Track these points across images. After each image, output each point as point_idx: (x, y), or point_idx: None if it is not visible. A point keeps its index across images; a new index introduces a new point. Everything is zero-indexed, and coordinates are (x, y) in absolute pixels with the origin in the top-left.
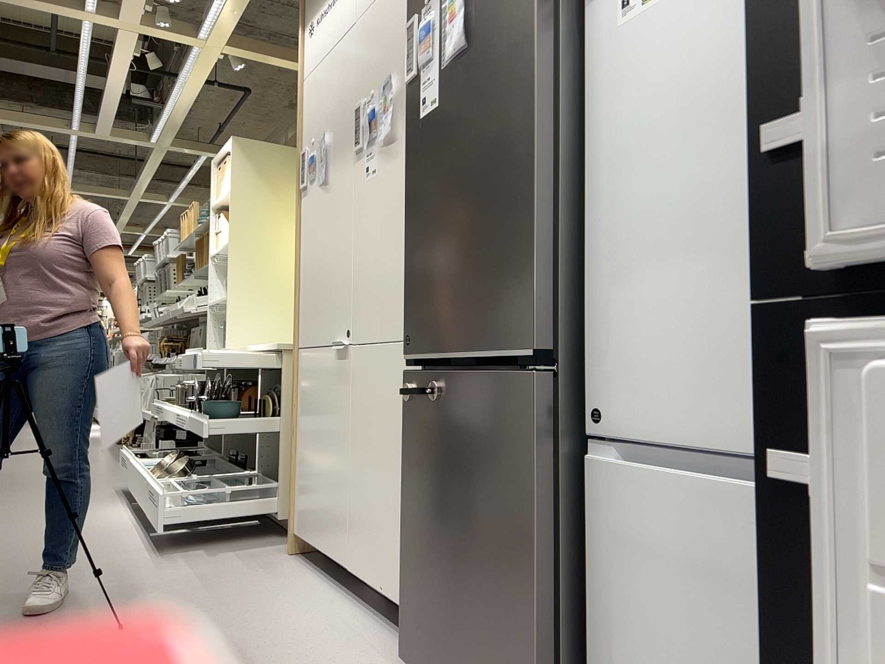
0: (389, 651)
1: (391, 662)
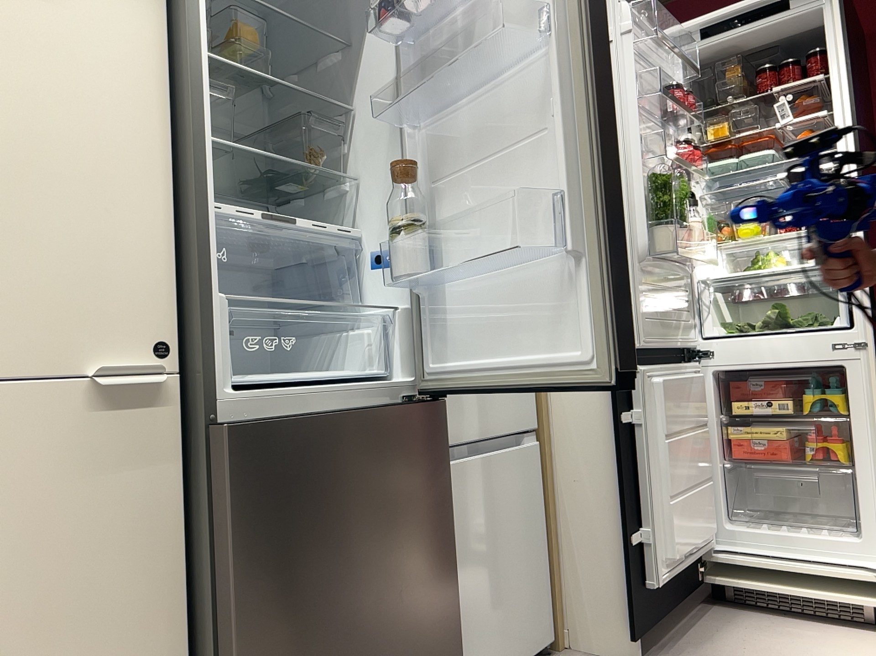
0: None
1: None
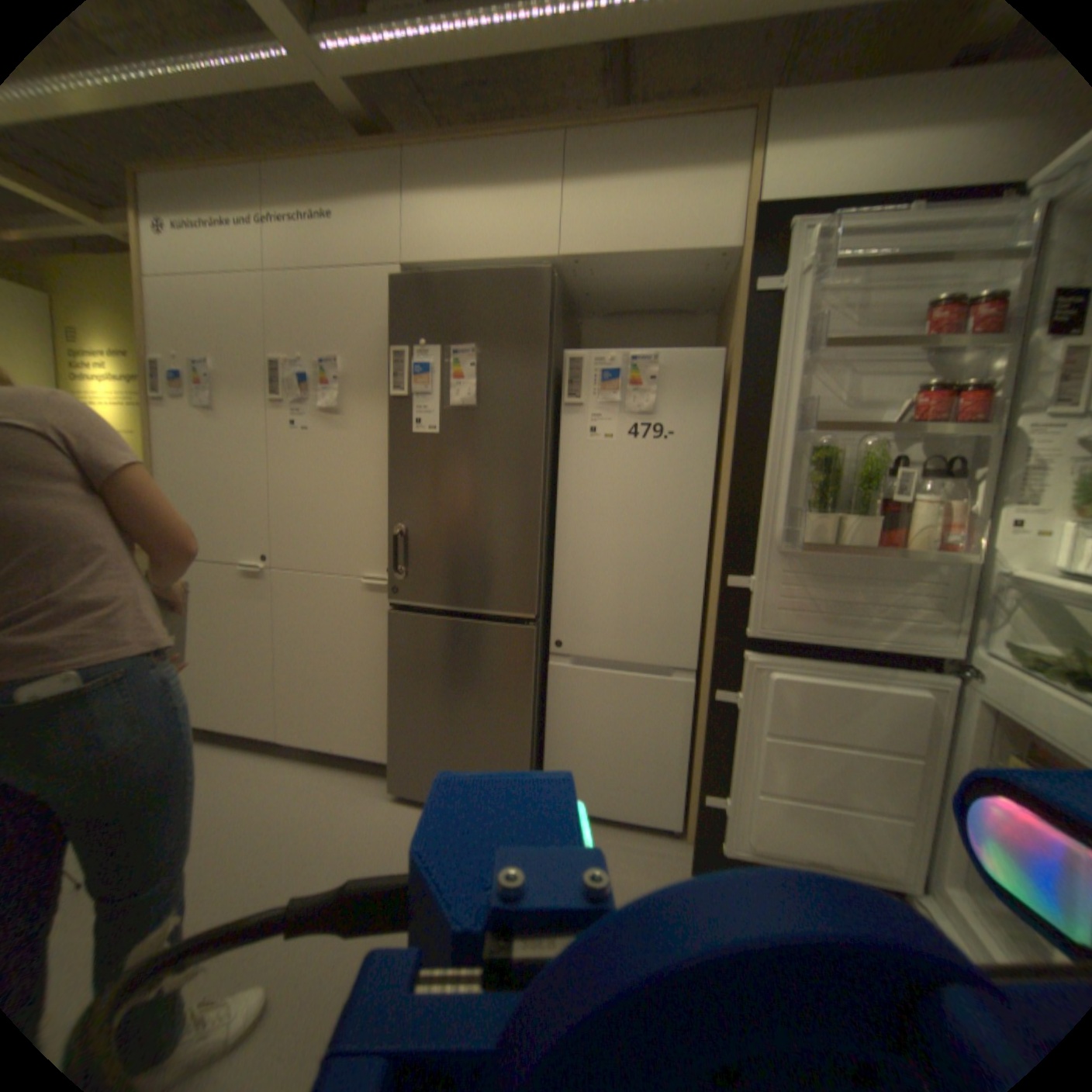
0: (358, 789)
1: (369, 796)
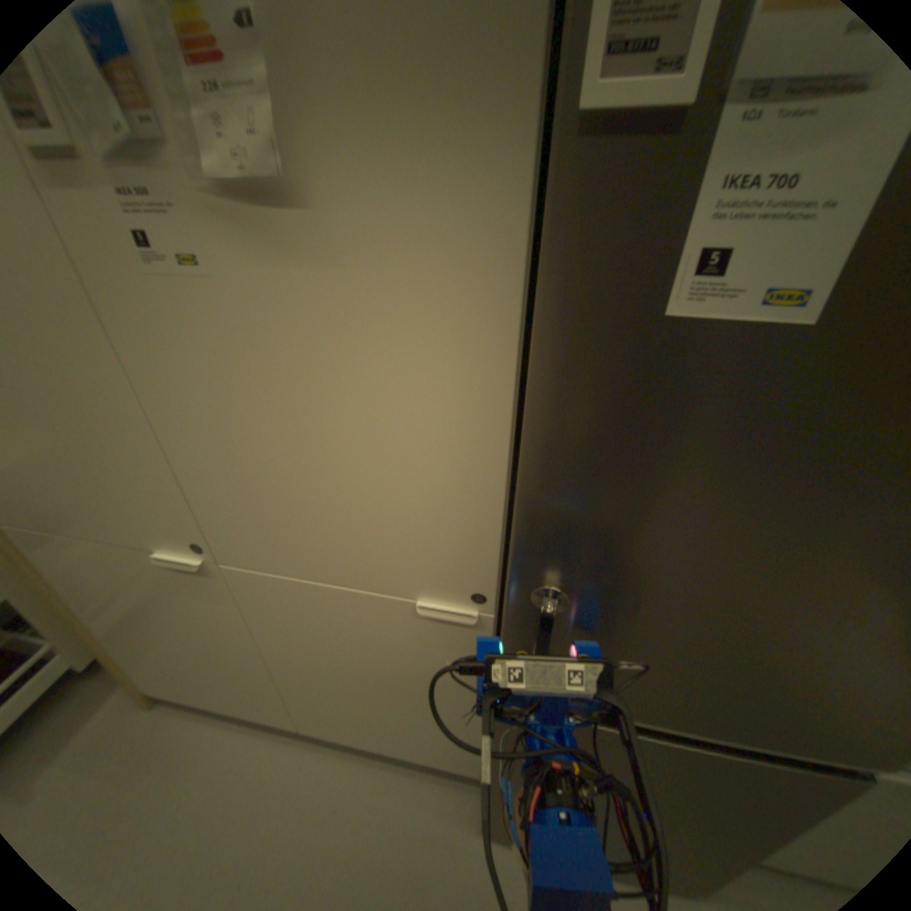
0: (431, 805)
1: (450, 822)
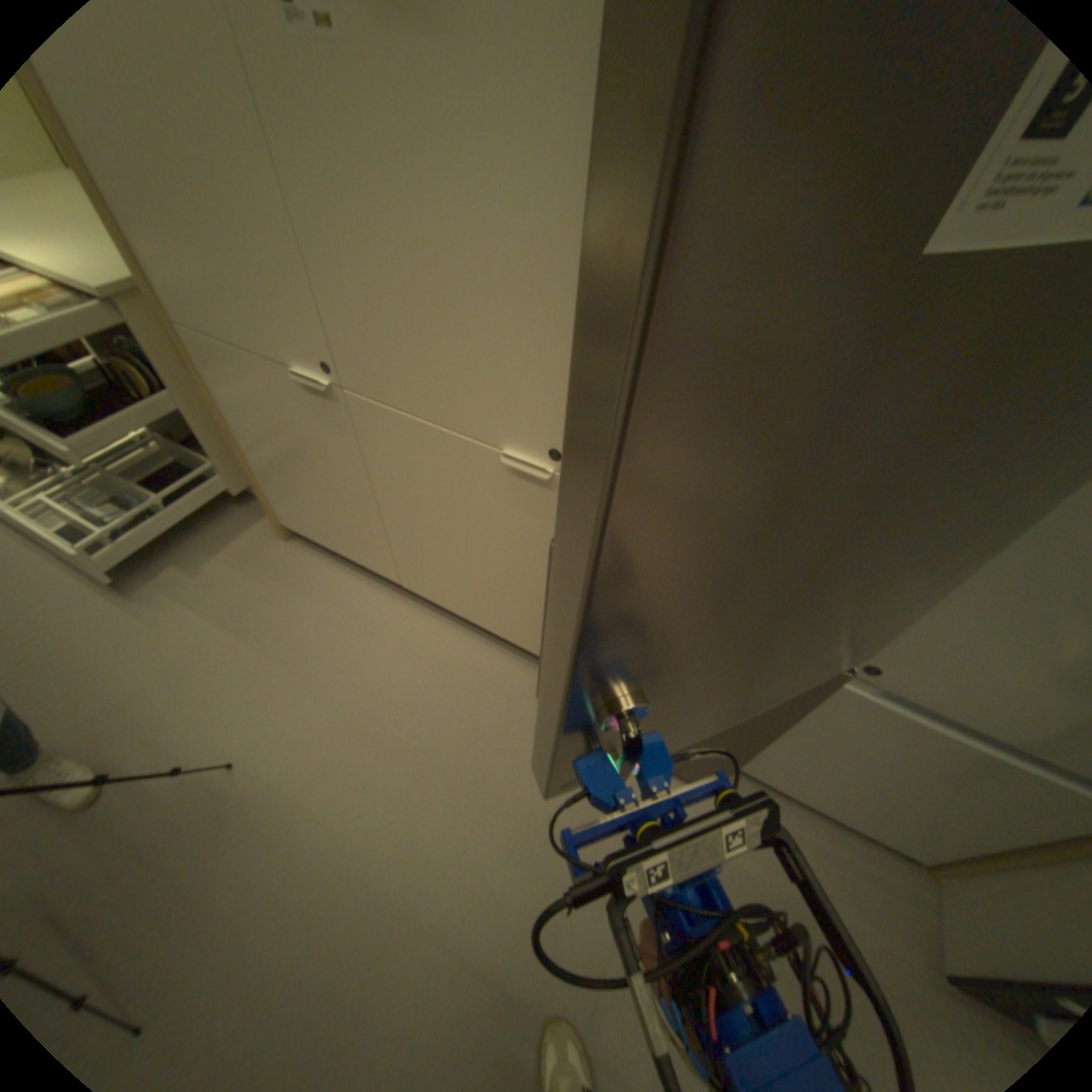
0: (502, 669)
1: (515, 684)
